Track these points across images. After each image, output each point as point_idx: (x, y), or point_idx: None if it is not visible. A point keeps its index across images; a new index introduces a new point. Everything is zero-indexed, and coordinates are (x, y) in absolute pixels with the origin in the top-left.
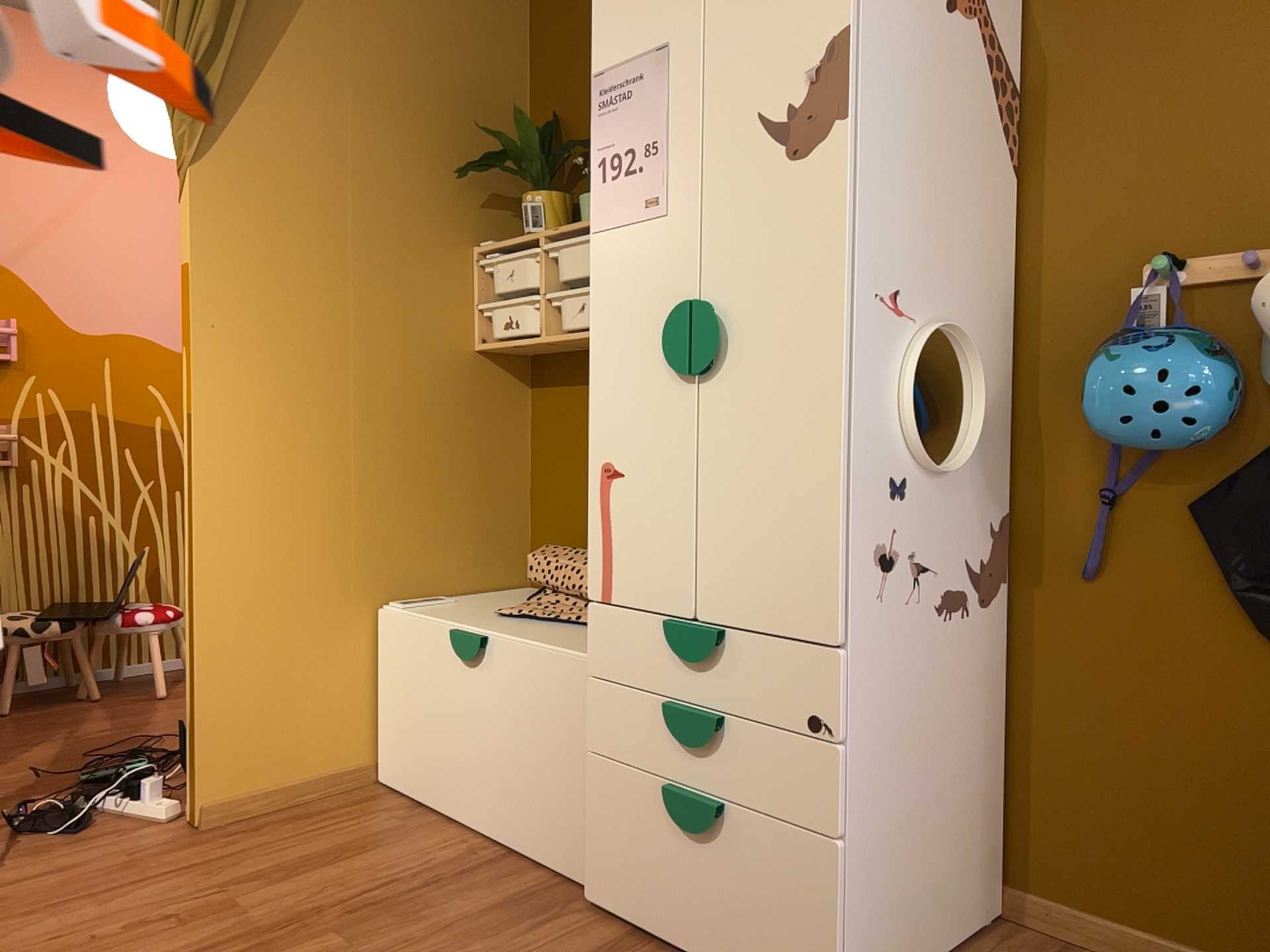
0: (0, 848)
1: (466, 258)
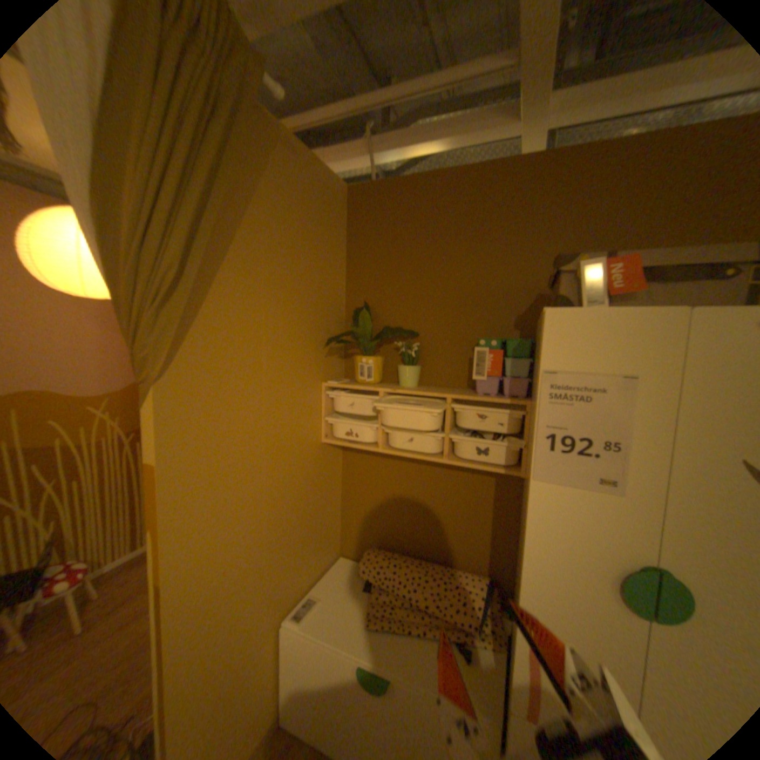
0: None
1: (320, 390)
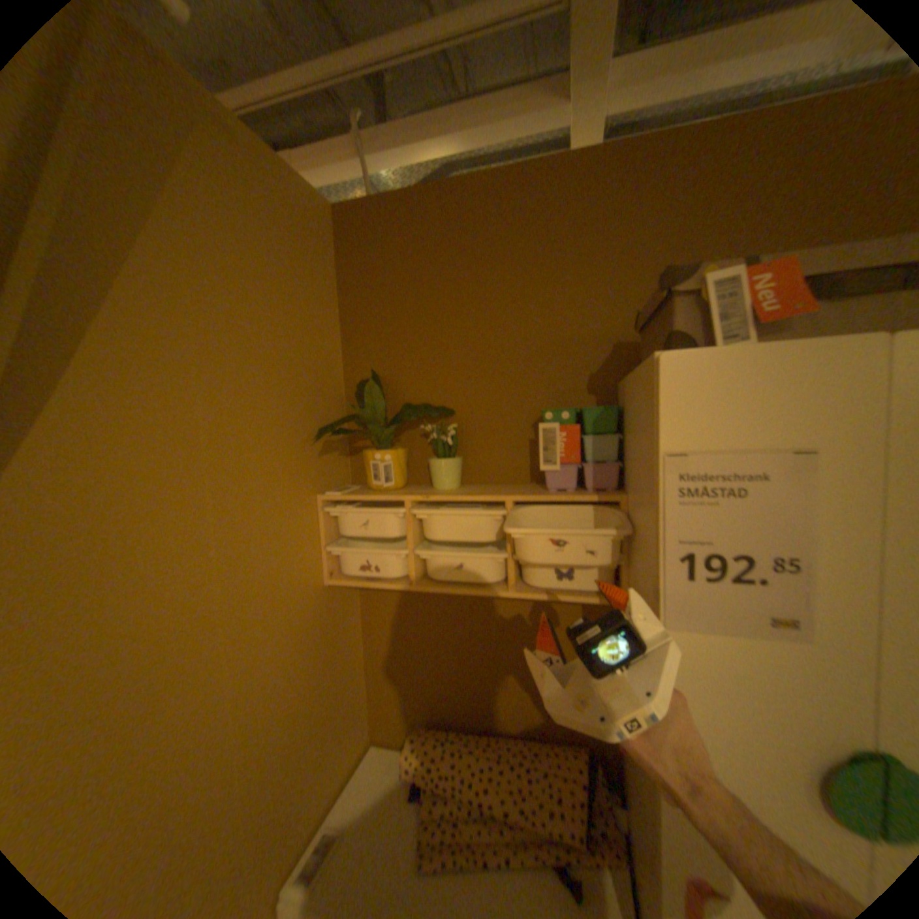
0: None
1: (314, 506)
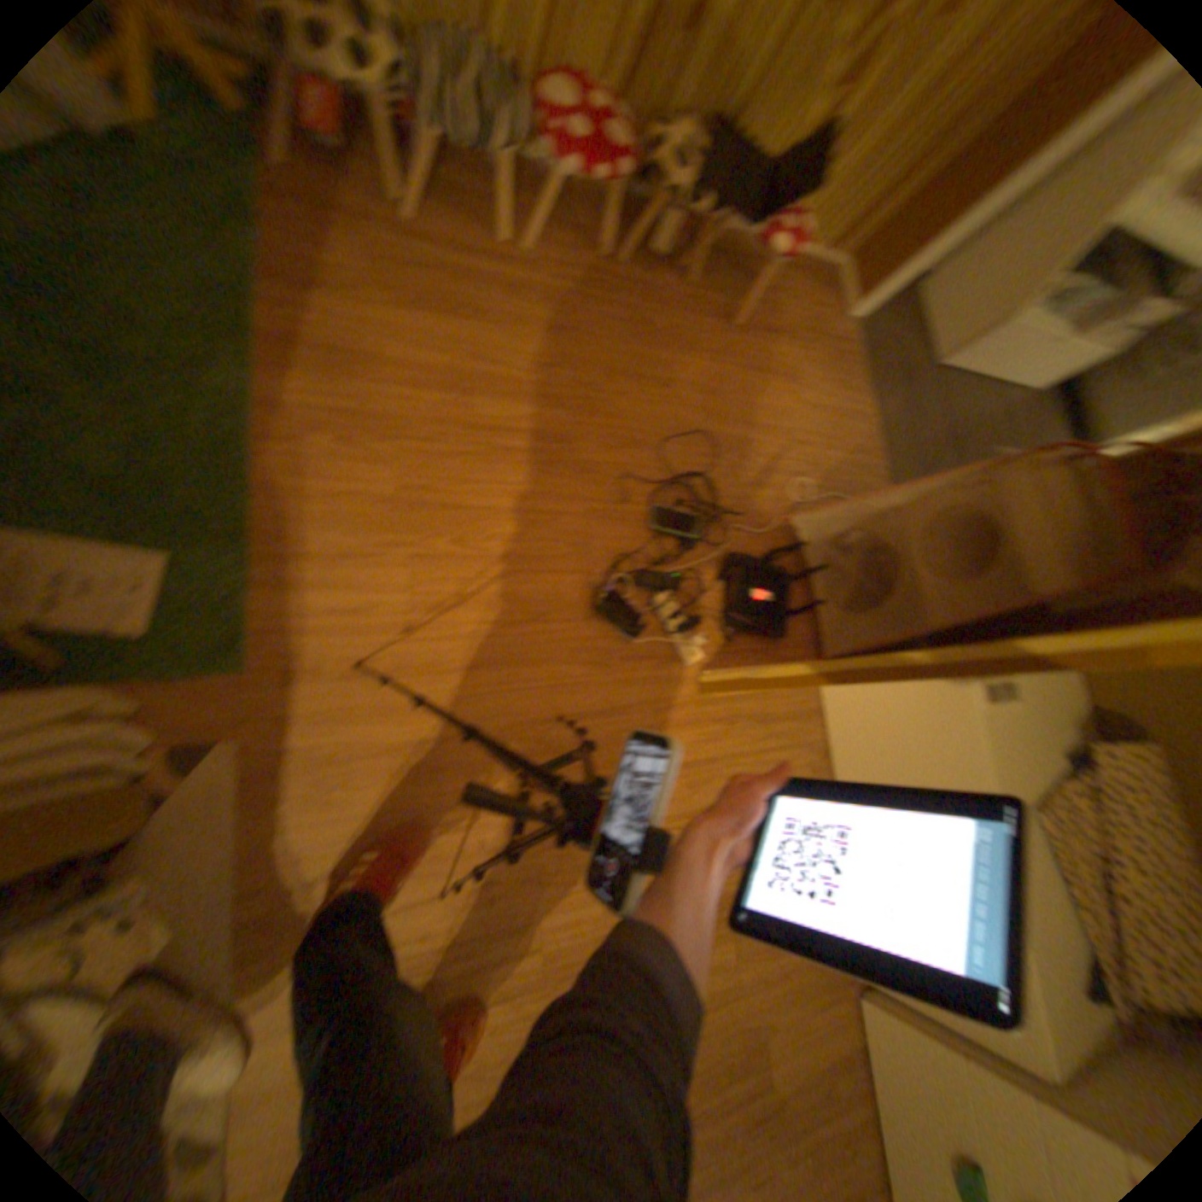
0: (586, 635)
1: None
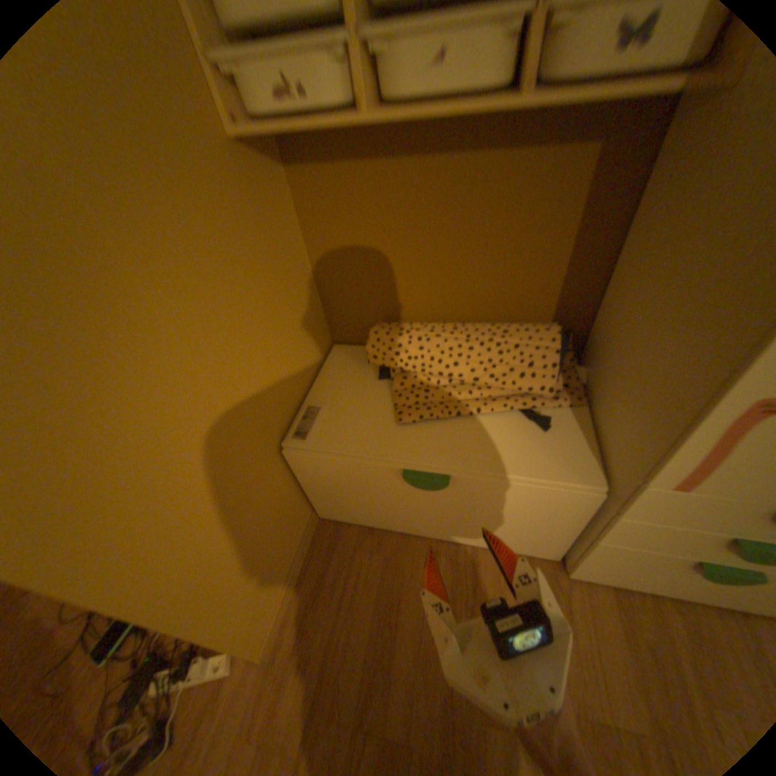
0: None
1: None
